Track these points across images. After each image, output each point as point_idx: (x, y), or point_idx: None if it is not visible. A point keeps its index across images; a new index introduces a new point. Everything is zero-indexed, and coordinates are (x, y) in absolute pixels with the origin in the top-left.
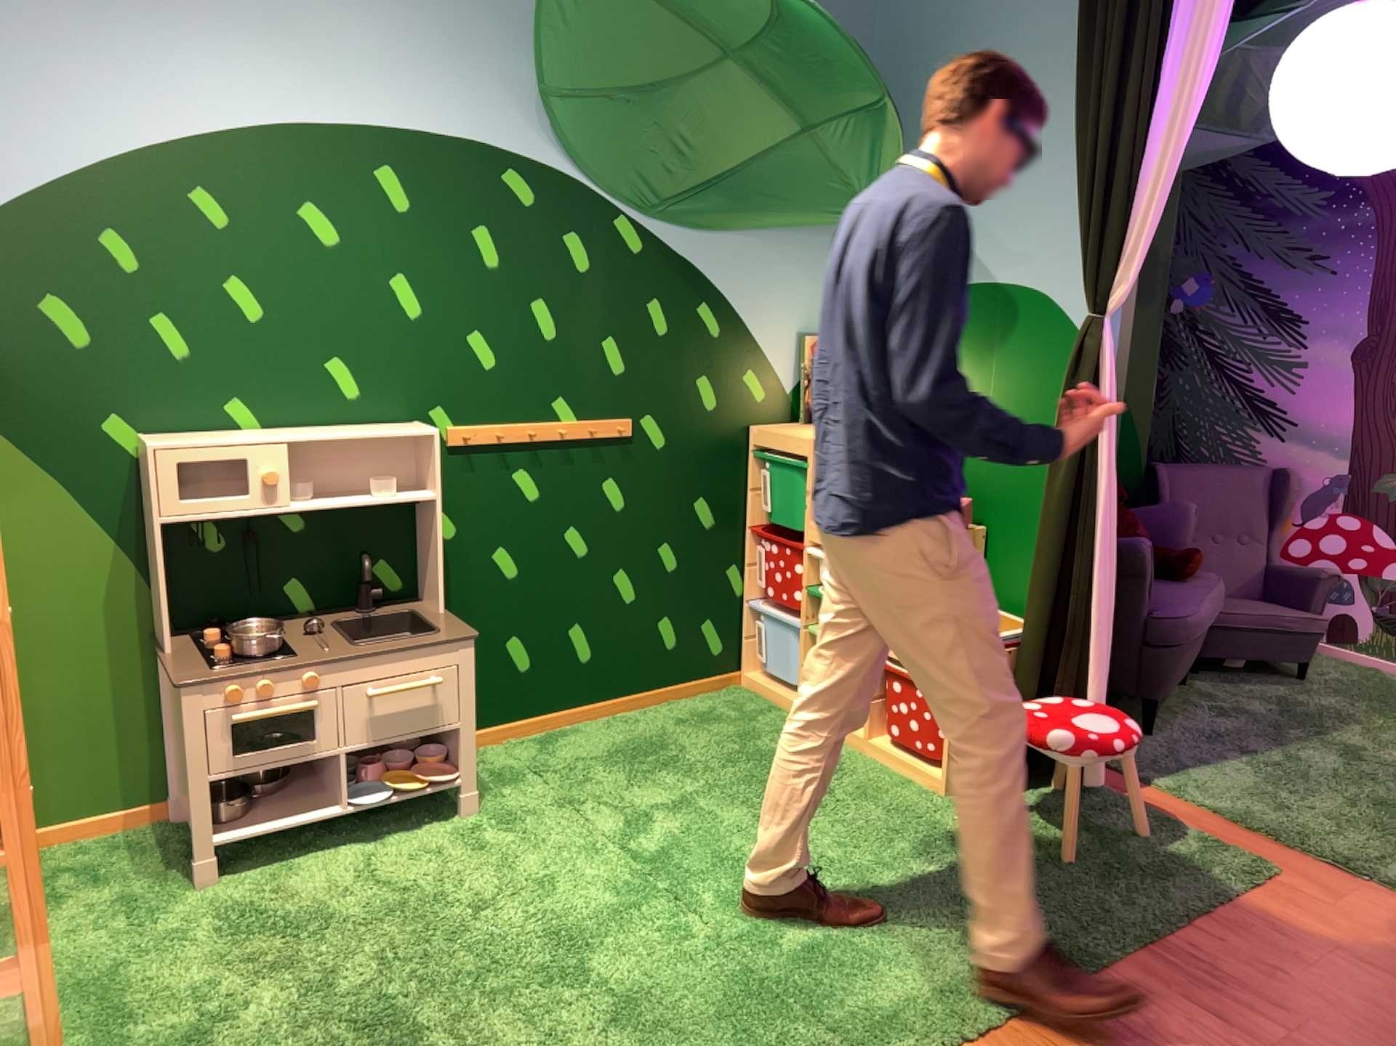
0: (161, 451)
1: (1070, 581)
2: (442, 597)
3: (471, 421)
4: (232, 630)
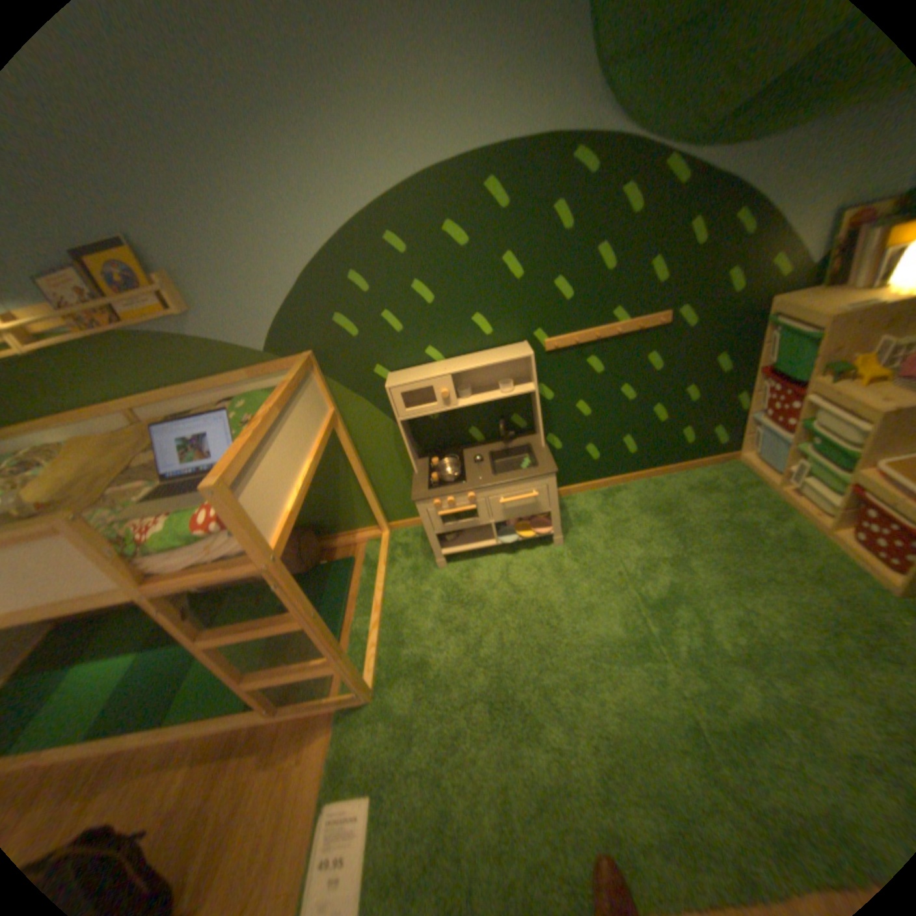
0: (390, 389)
1: None
2: (547, 429)
3: (558, 335)
4: (438, 466)
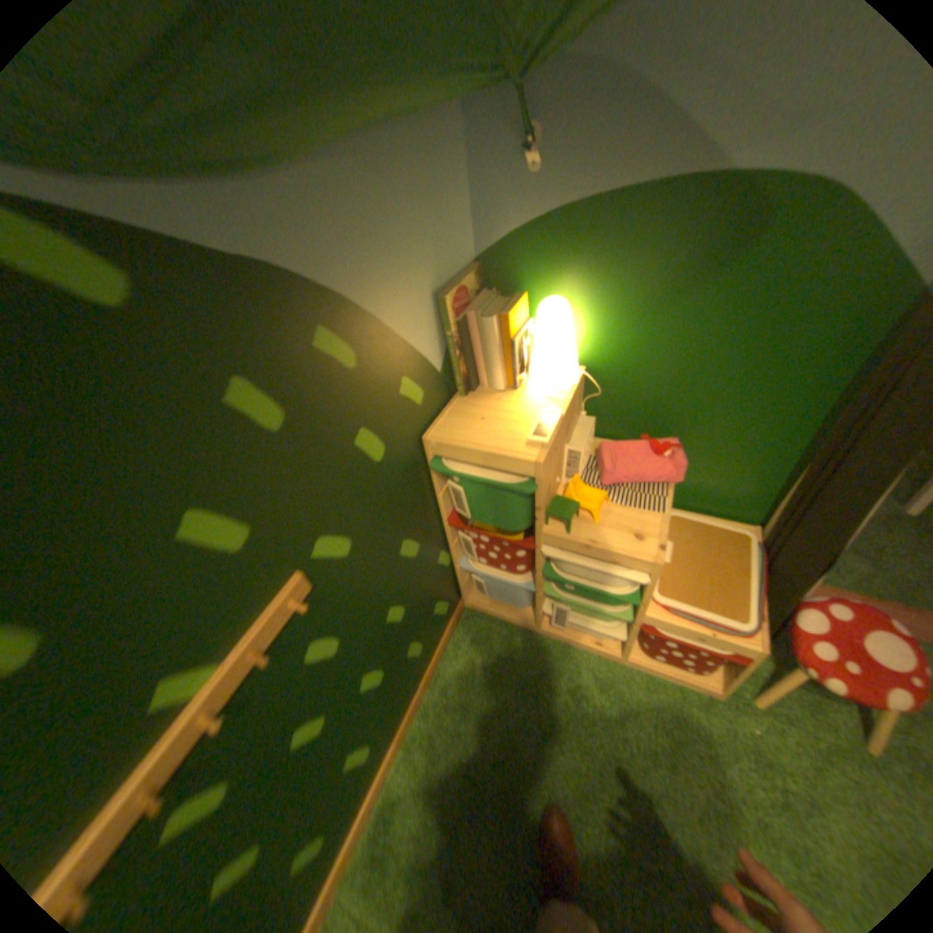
0: None
1: (845, 531)
2: None
3: None
4: None
